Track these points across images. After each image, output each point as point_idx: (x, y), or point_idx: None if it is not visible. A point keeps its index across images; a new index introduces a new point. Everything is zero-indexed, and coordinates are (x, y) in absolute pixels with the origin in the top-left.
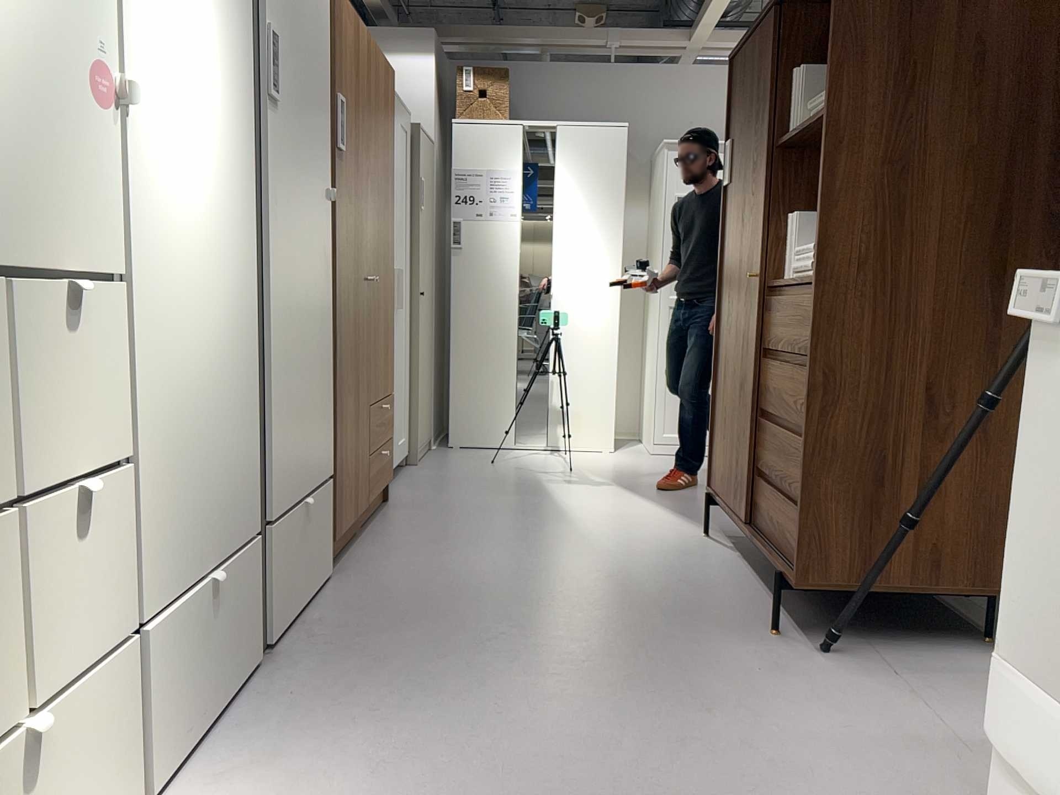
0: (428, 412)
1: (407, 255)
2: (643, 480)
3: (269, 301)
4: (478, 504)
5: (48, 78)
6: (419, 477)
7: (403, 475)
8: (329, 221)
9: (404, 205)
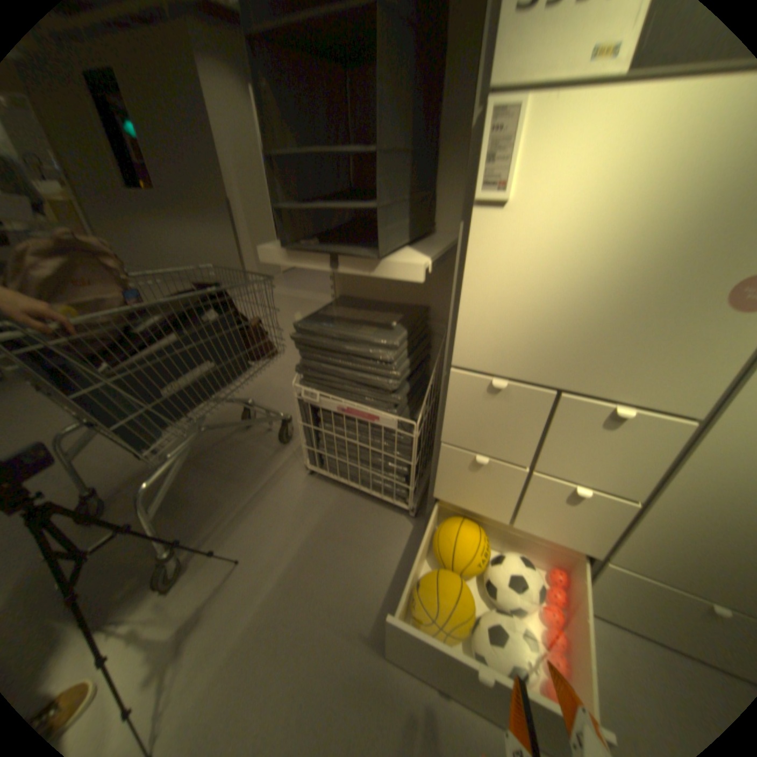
0: None
1: None
2: None
3: None
4: None
5: (678, 297)
6: None
7: None
8: None
9: None
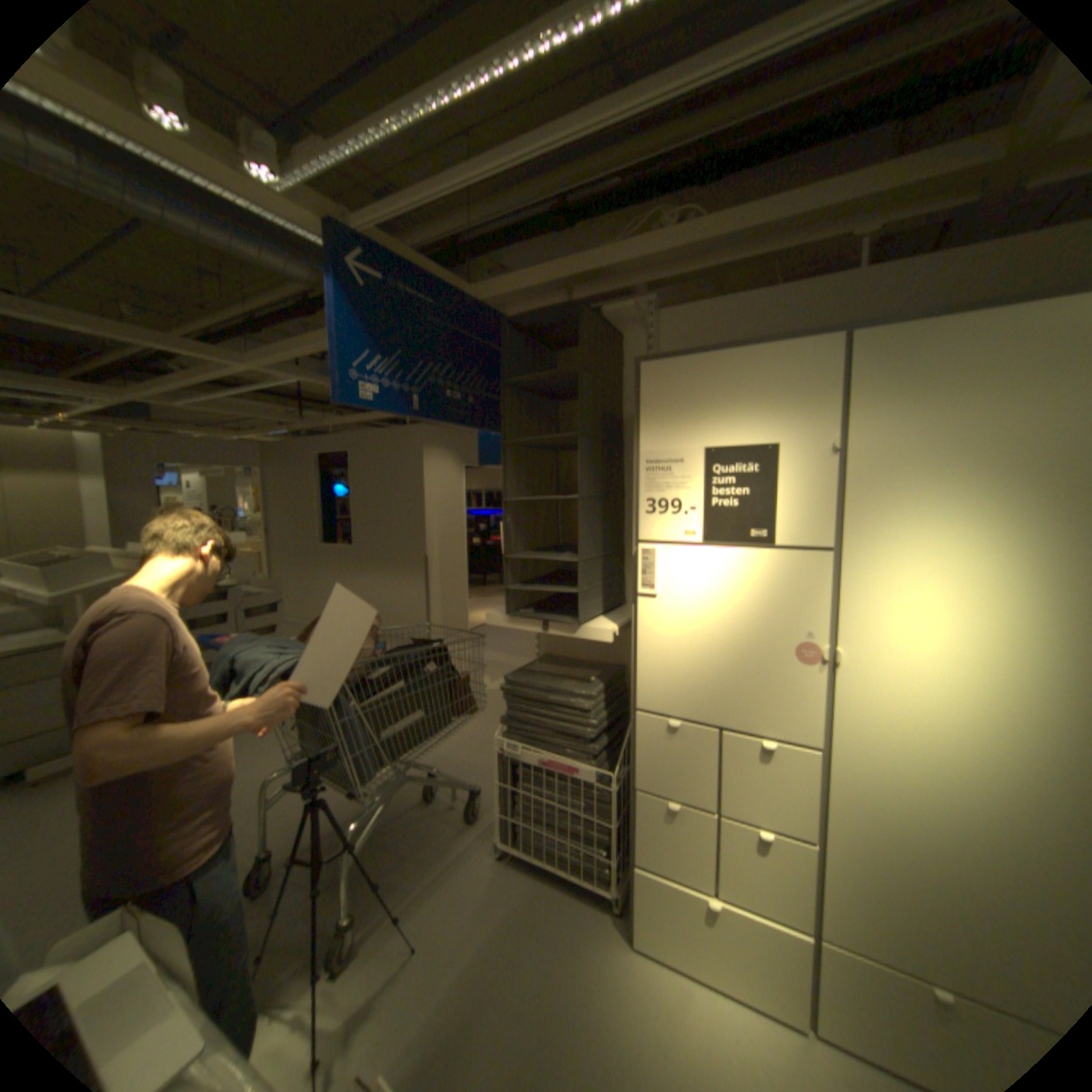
0: None
1: None
2: None
3: None
4: None
5: (769, 656)
6: None
7: None
8: None
9: None
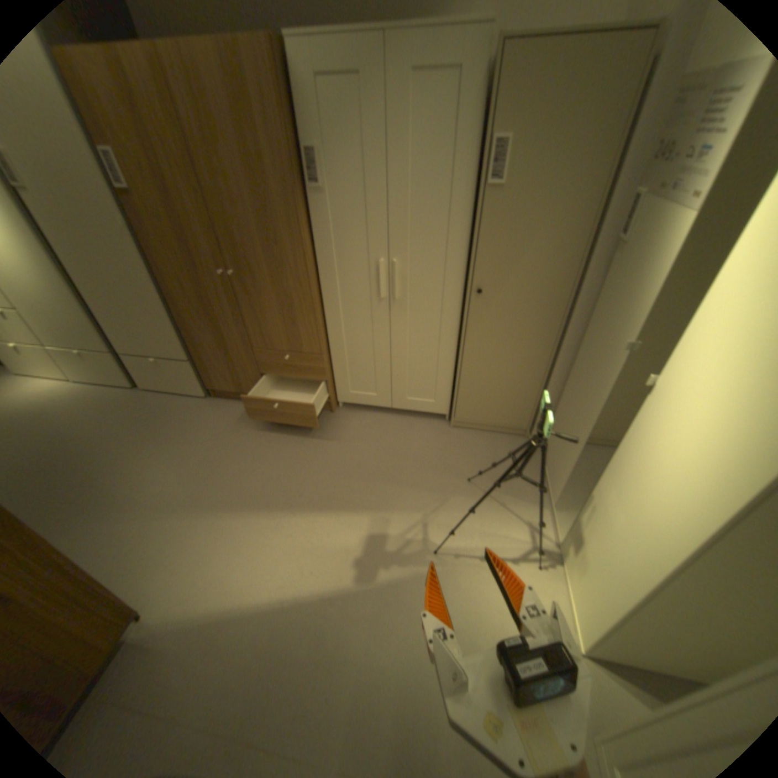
0: (512, 405)
1: (455, 246)
2: (384, 635)
3: (77, 279)
4: (314, 458)
5: None
6: (409, 429)
7: (417, 420)
8: (132, 240)
9: (440, 185)
